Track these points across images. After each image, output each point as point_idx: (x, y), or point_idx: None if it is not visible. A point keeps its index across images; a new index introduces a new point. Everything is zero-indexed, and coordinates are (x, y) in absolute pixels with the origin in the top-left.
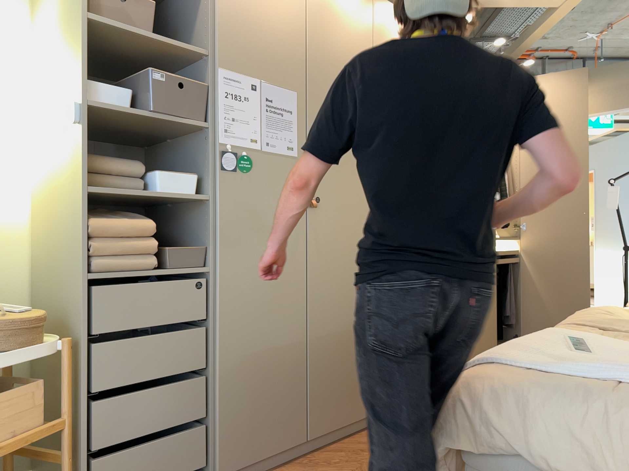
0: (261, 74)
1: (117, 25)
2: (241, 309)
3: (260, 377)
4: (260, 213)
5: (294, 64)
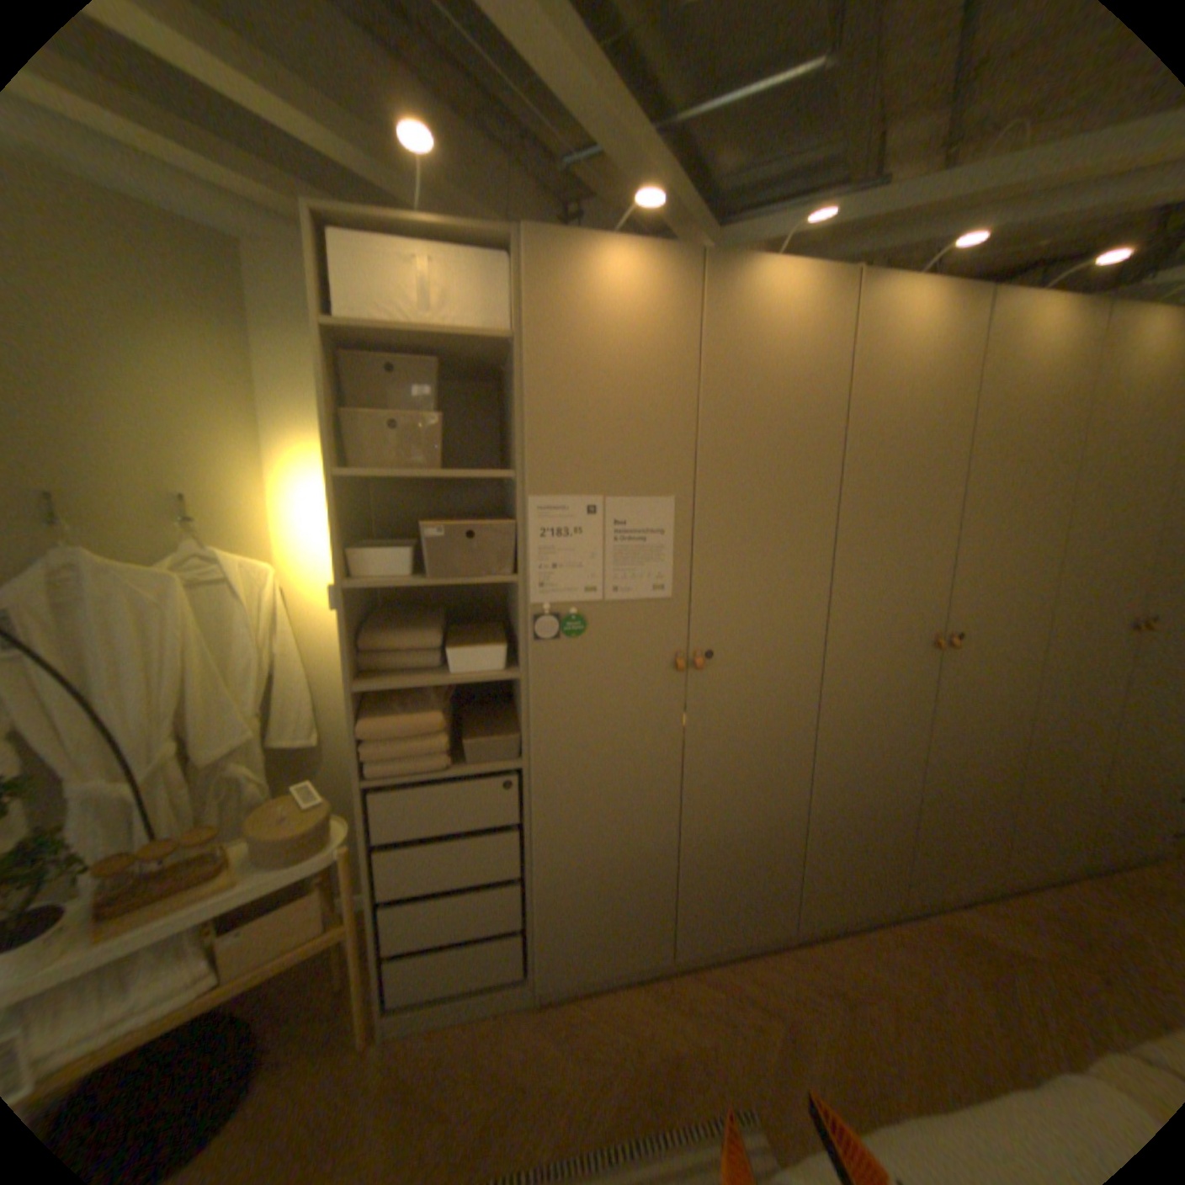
0: (602, 488)
1: (373, 474)
2: (568, 814)
3: (599, 891)
4: (600, 690)
5: (669, 453)
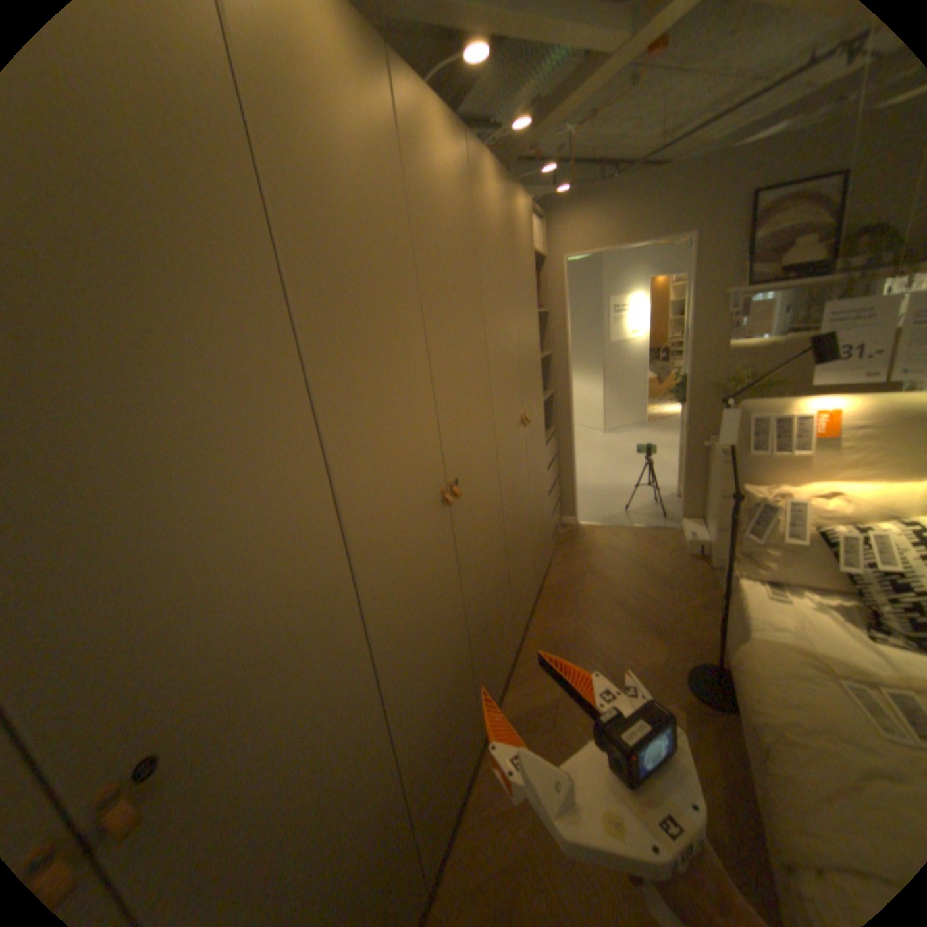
0: None
1: None
2: None
3: None
4: None
5: None
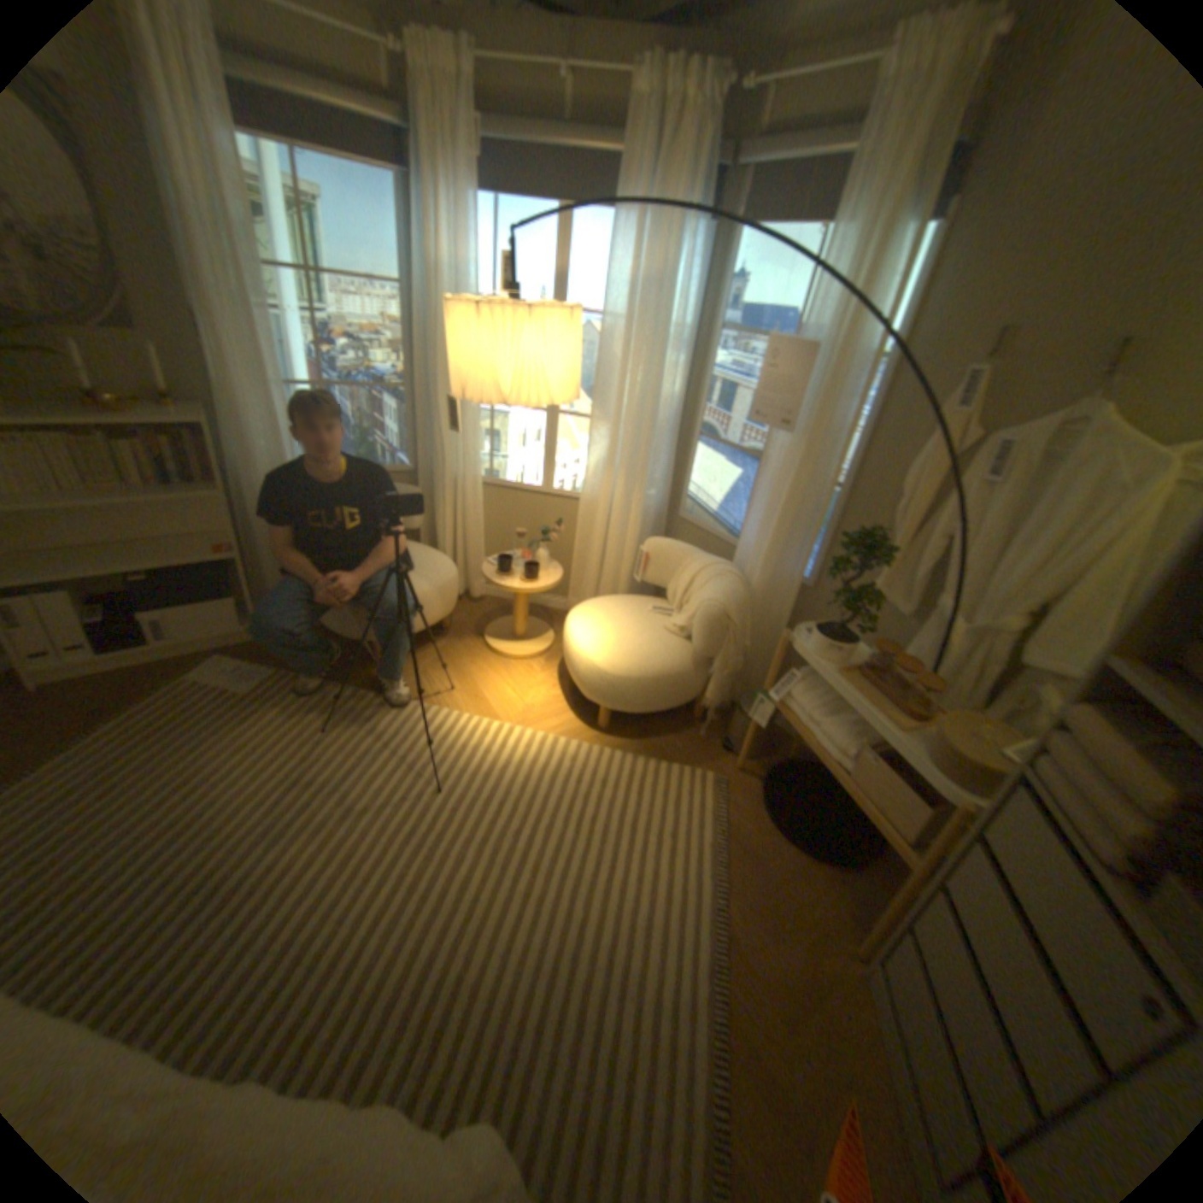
0: None
1: None
2: None
3: None
4: None
5: None
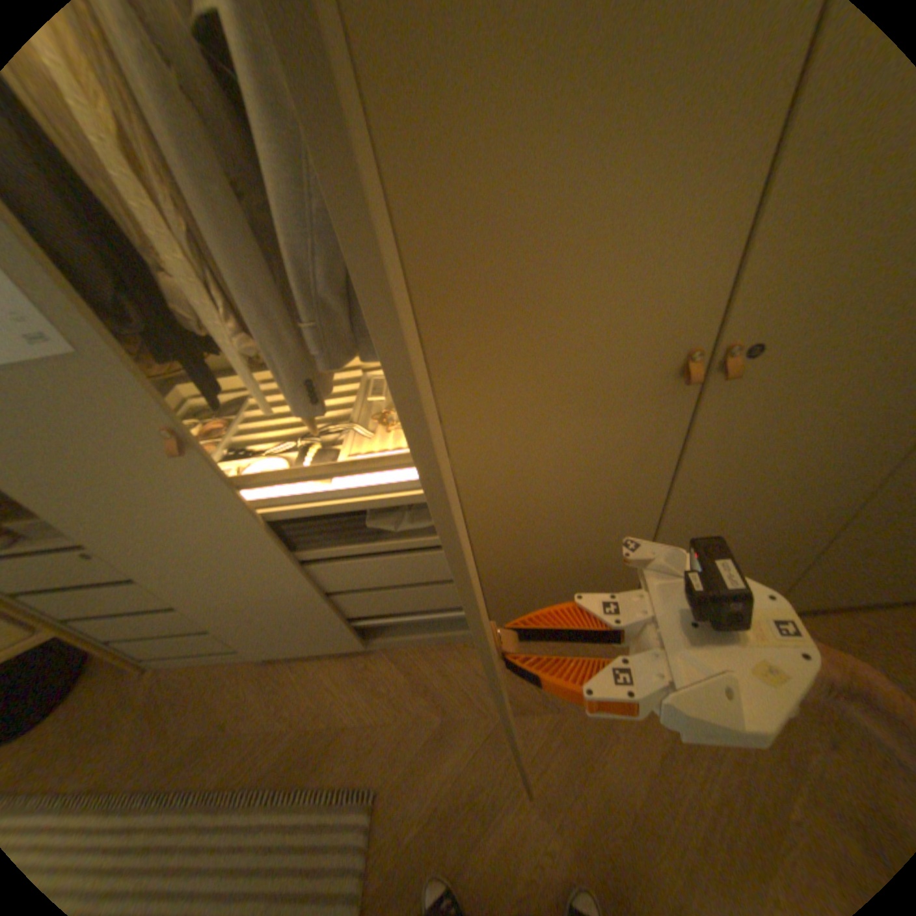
0: None
1: None
2: (170, 577)
3: (255, 618)
4: (92, 480)
5: None
